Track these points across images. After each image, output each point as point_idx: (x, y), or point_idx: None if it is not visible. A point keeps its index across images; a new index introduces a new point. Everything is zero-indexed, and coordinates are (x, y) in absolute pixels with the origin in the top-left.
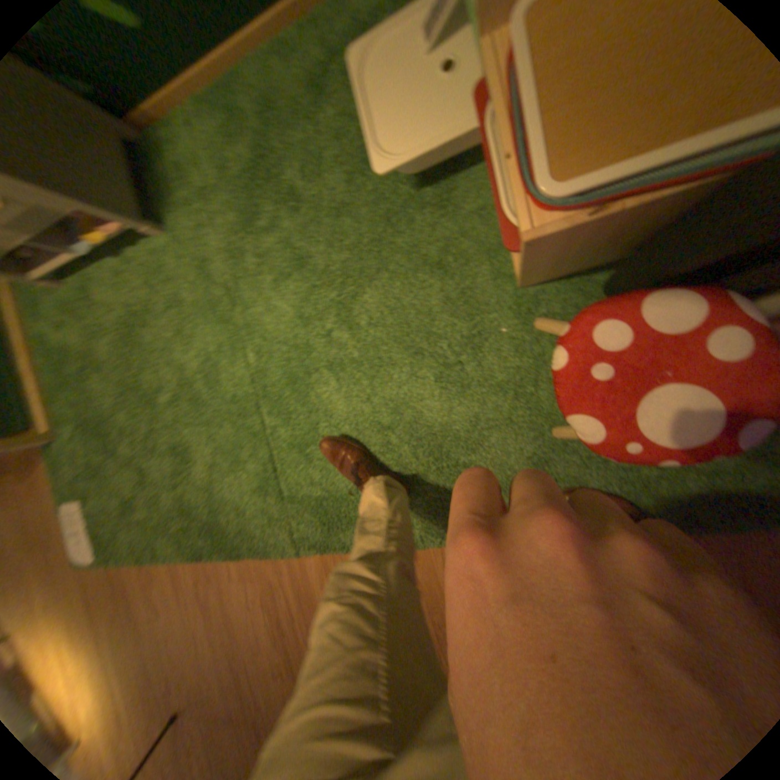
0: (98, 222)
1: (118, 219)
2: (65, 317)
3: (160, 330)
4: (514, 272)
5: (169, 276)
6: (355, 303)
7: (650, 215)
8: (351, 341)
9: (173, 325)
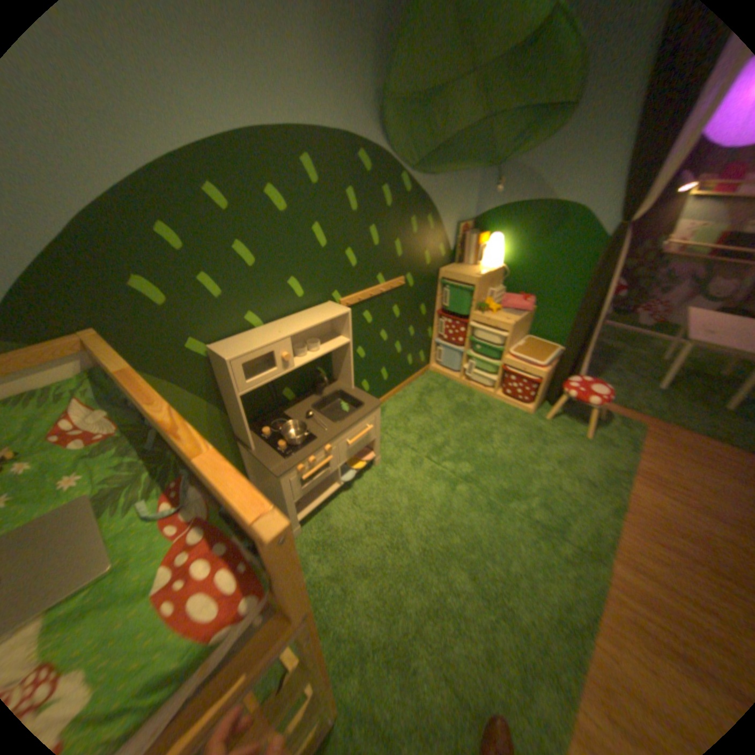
0: (357, 457)
1: (366, 454)
2: (304, 558)
3: (403, 509)
4: (523, 411)
5: (391, 479)
6: (491, 441)
7: (553, 363)
8: (504, 451)
9: (411, 501)
